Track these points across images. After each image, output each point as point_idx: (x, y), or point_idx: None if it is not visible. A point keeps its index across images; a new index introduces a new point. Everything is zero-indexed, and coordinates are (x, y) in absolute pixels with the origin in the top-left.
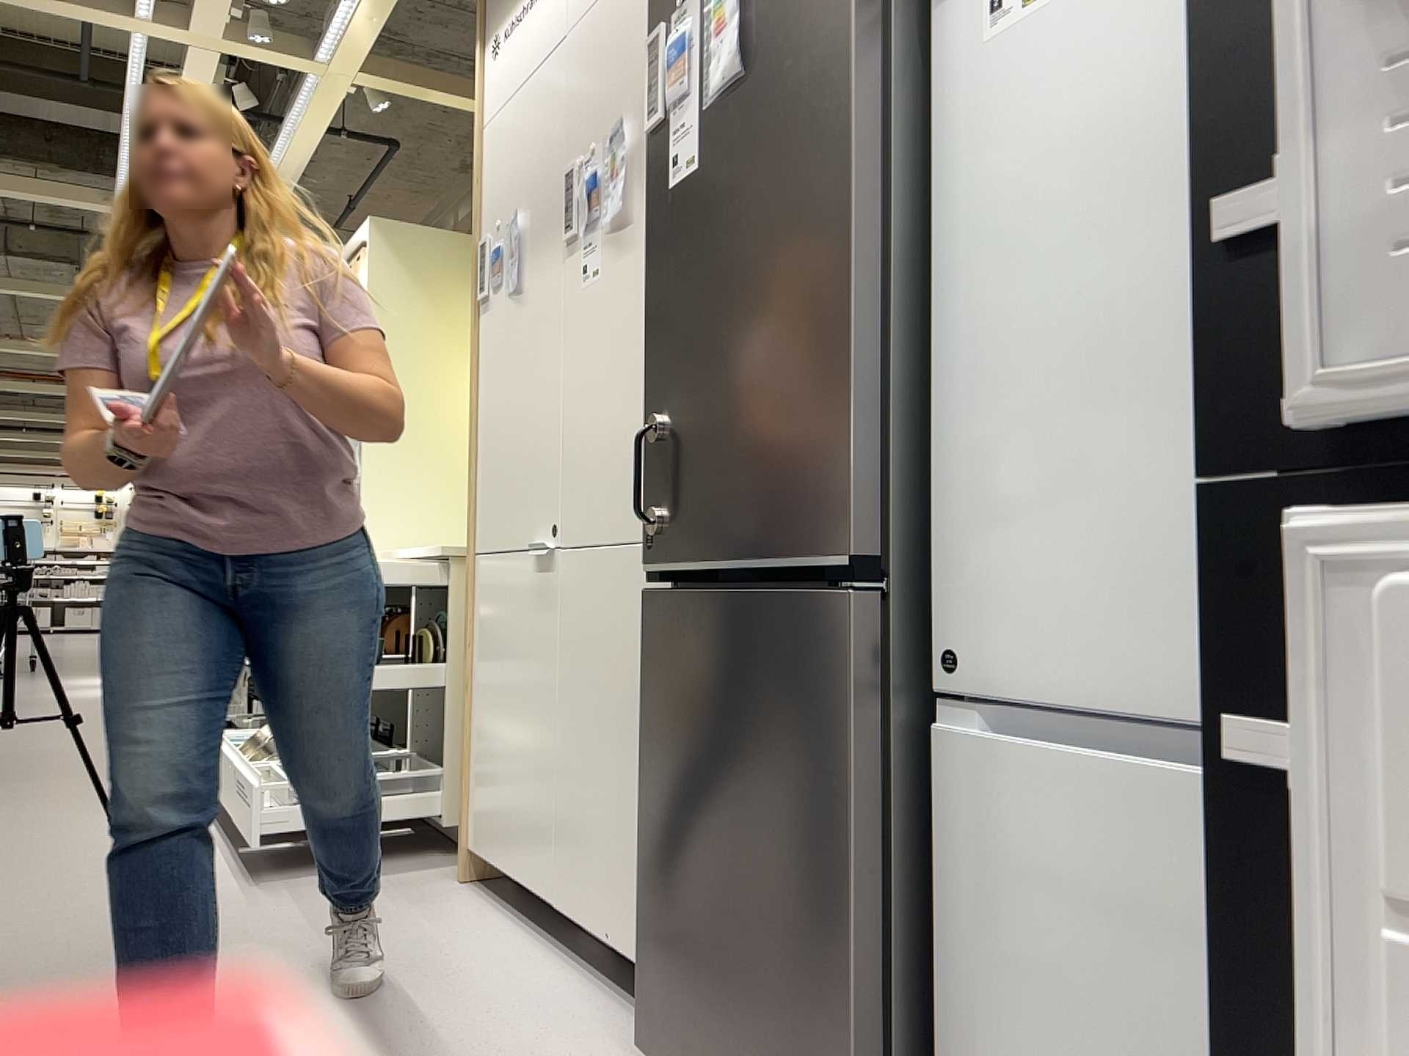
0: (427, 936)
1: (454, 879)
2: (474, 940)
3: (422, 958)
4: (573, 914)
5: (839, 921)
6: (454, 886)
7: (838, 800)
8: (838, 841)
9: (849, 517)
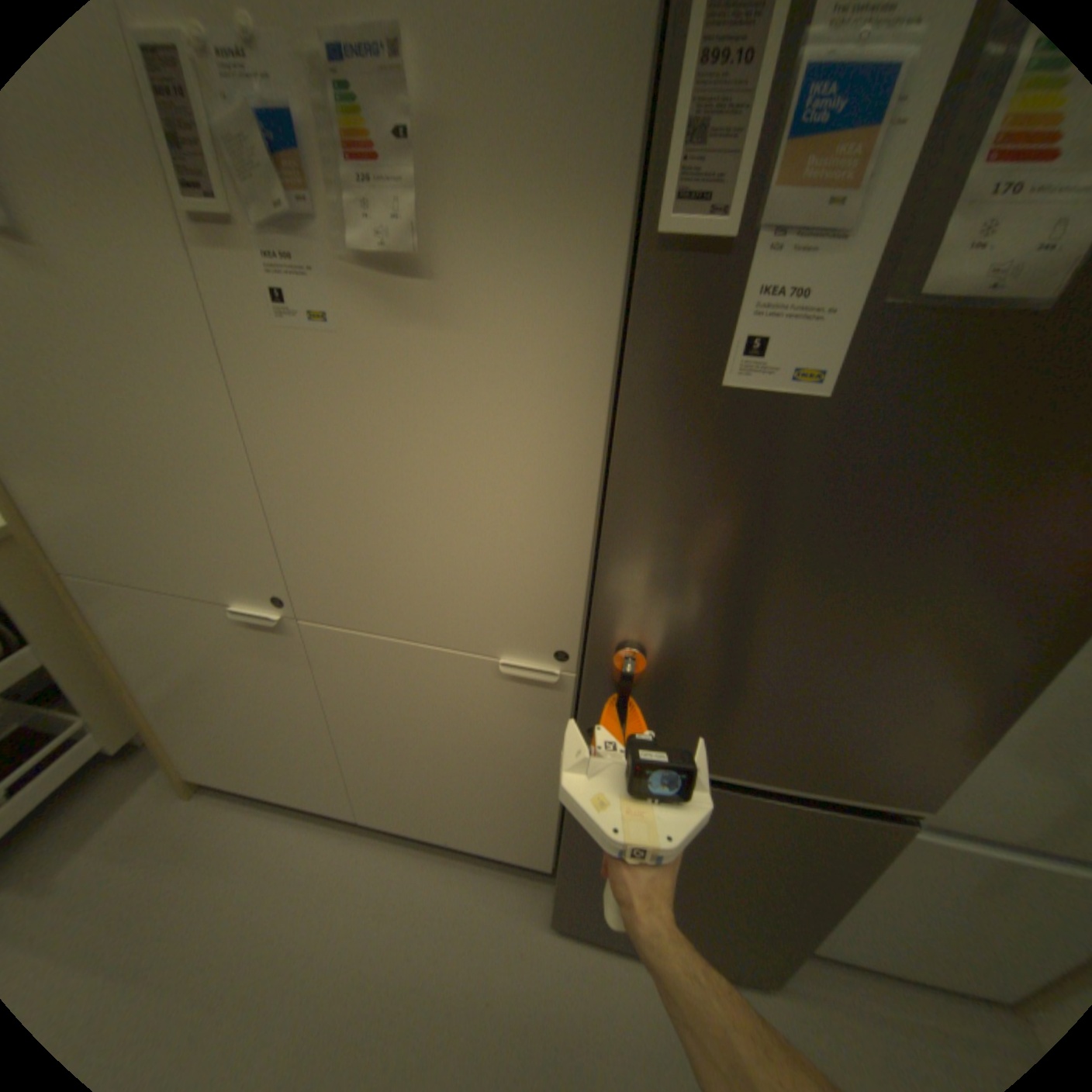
0: (243, 896)
1: (172, 796)
2: (286, 869)
3: (273, 930)
4: (388, 828)
5: (815, 925)
6: (185, 807)
7: (843, 894)
8: (833, 906)
9: (944, 792)
